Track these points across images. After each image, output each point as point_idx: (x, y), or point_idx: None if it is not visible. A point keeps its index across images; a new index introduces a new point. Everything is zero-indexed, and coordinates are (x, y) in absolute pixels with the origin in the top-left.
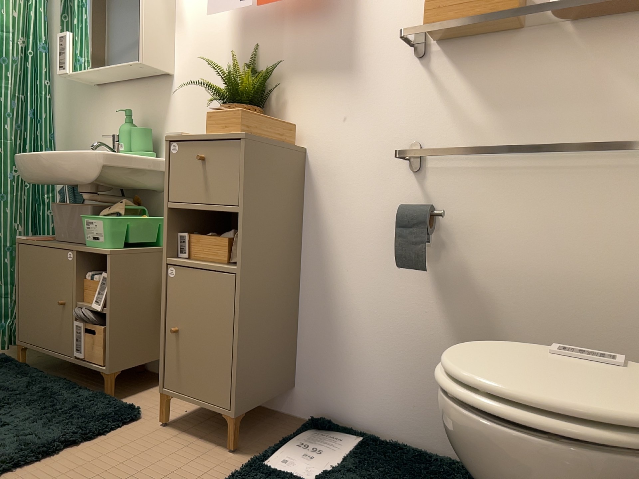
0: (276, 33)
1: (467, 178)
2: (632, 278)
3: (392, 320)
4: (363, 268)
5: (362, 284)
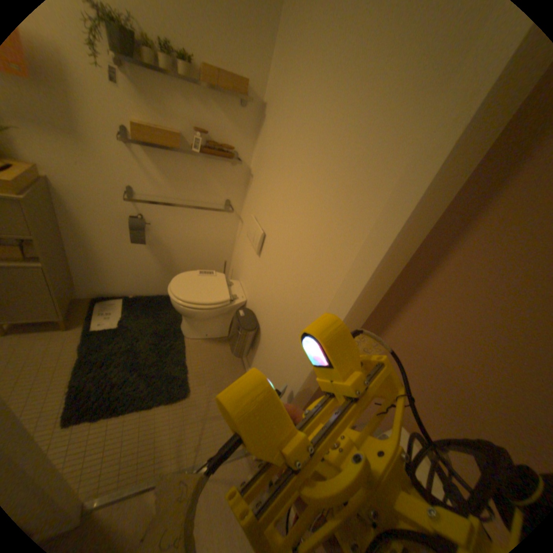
0: None
1: (158, 205)
2: (215, 240)
3: (127, 258)
4: (107, 240)
5: (108, 246)
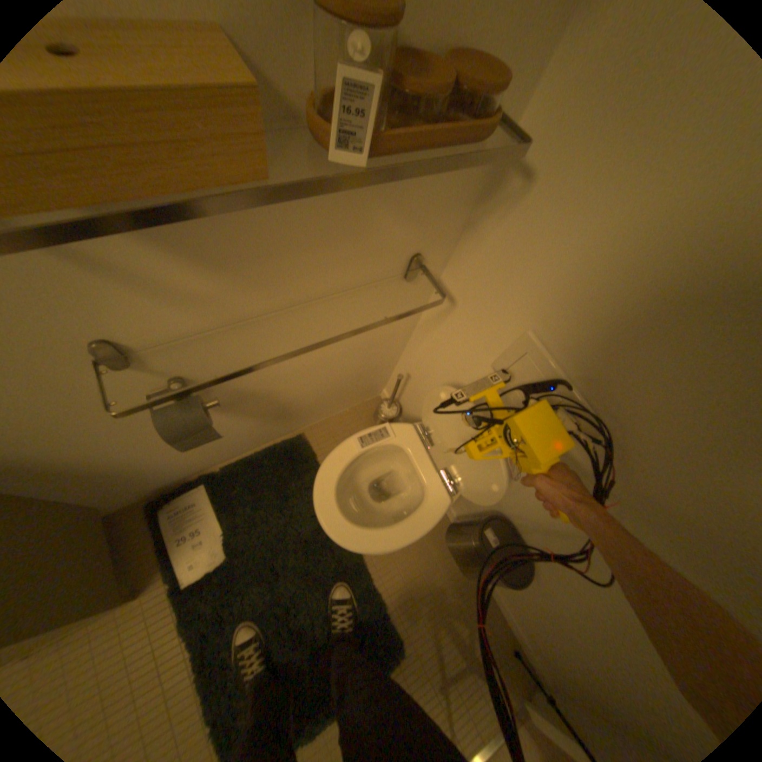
0: None
1: (216, 342)
2: (372, 341)
3: None
4: (113, 445)
5: (123, 450)
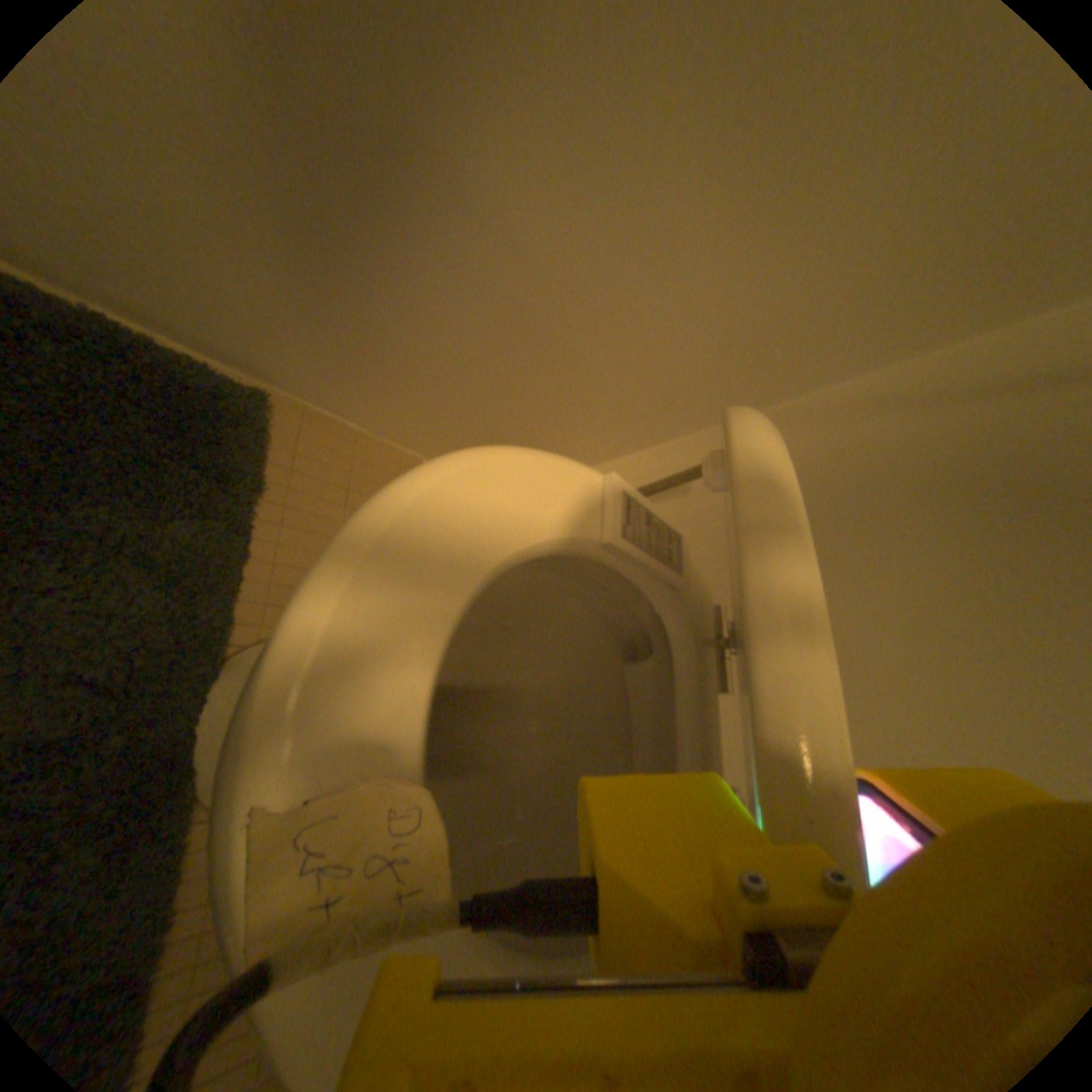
0: None
1: None
2: (852, 285)
3: None
4: None
5: None
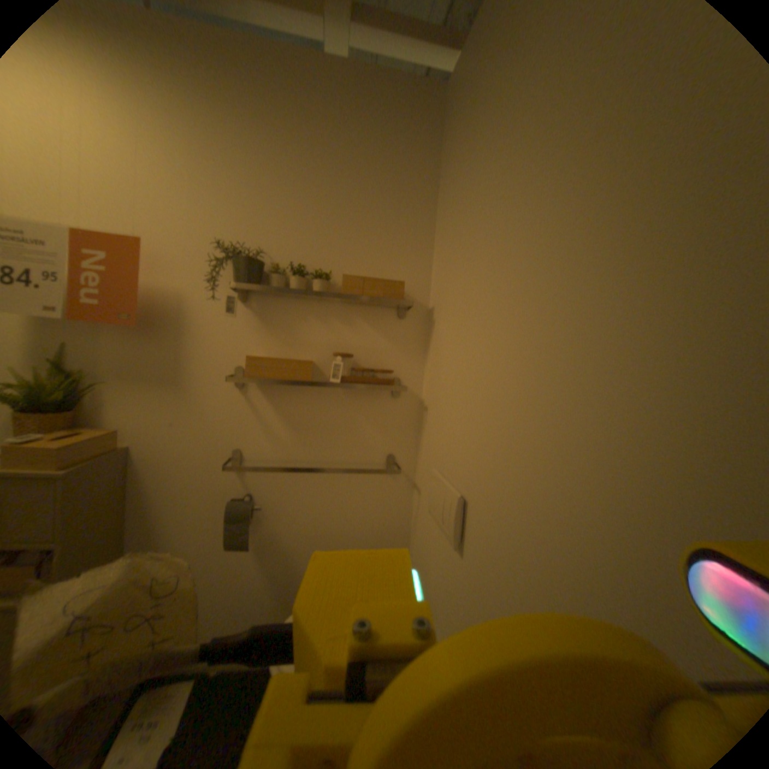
0: (88, 334)
1: (278, 475)
2: (374, 532)
3: (219, 582)
4: (192, 546)
5: (191, 559)
